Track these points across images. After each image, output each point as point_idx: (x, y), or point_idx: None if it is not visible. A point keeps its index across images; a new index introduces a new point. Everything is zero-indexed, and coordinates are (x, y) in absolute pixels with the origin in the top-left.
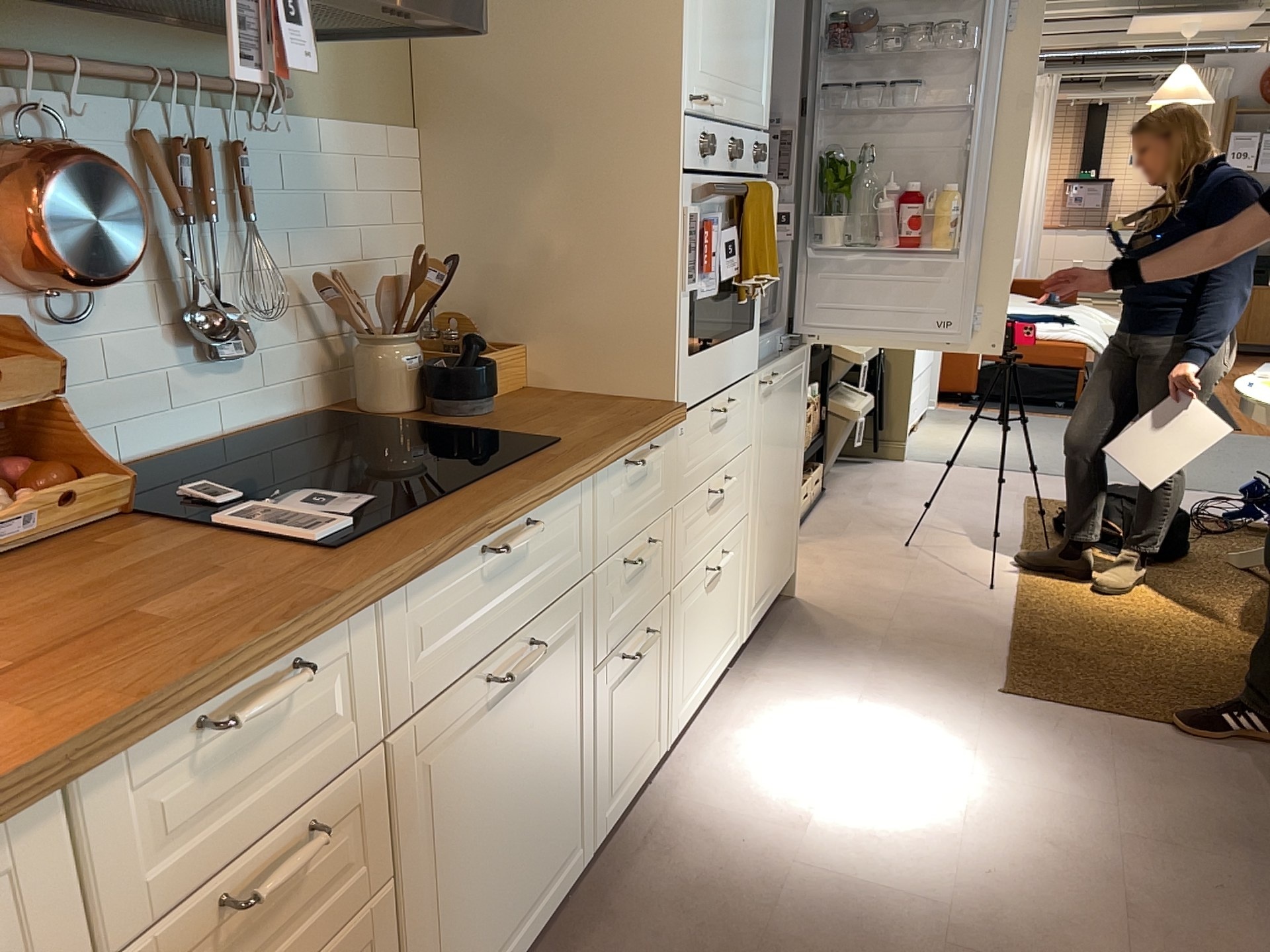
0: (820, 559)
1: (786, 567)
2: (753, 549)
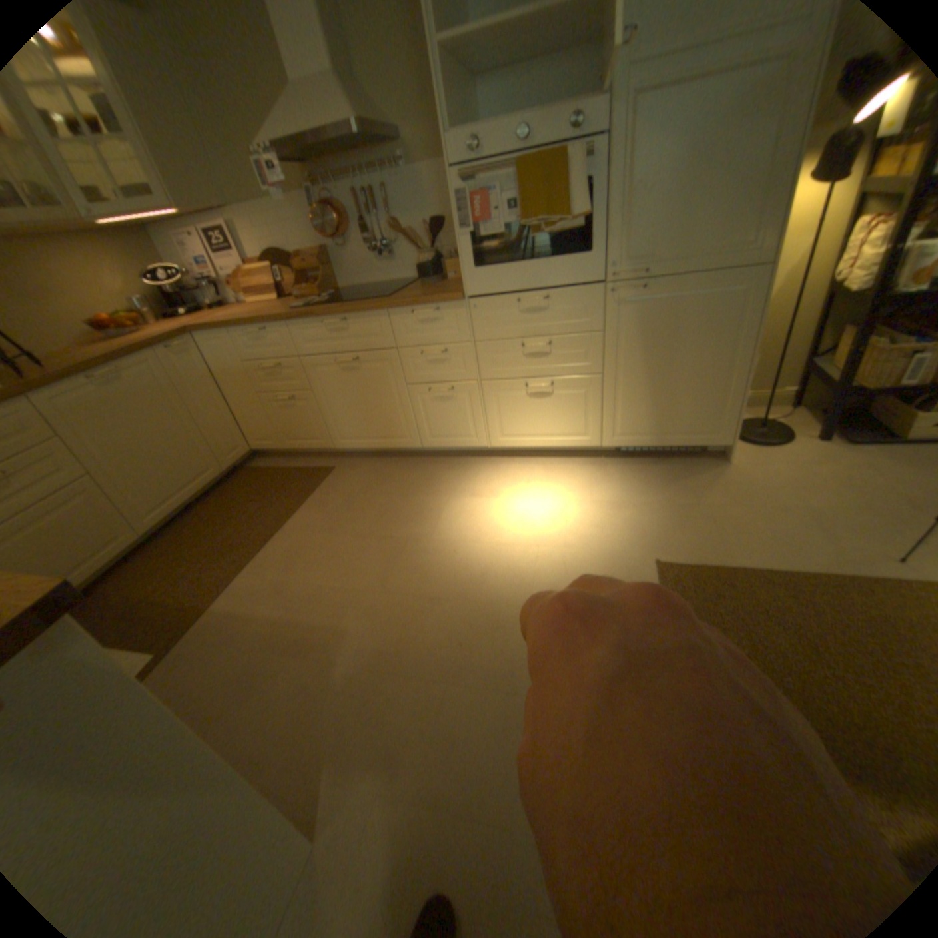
0: (828, 463)
1: (704, 433)
2: (610, 396)
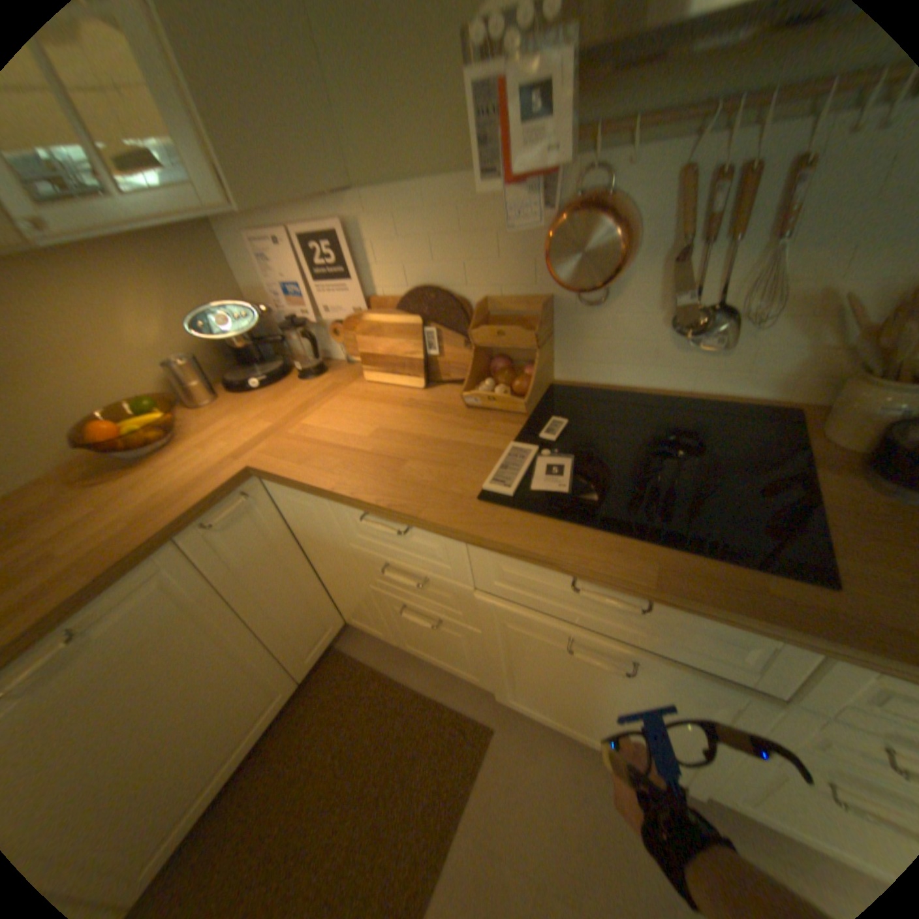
0: None
1: None
2: None
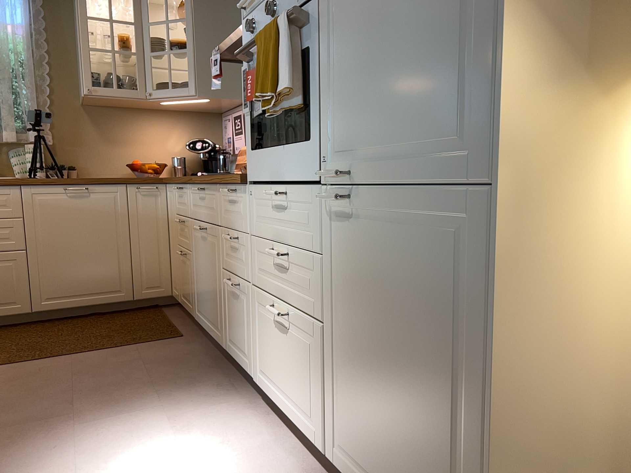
0: None
1: None
2: (333, 374)
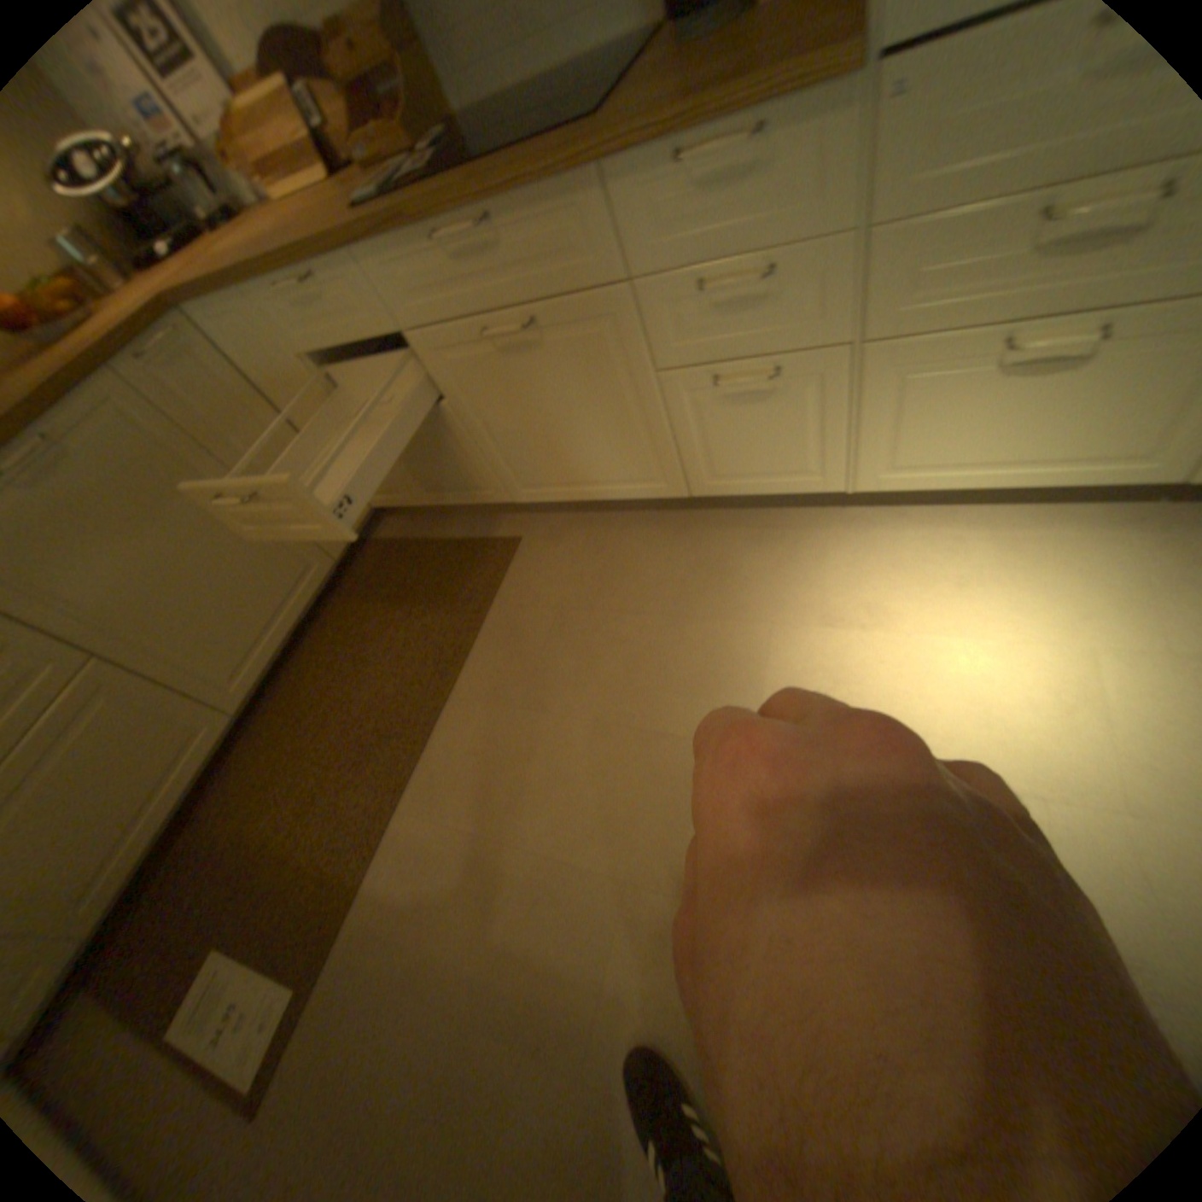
0: None
1: None
2: None
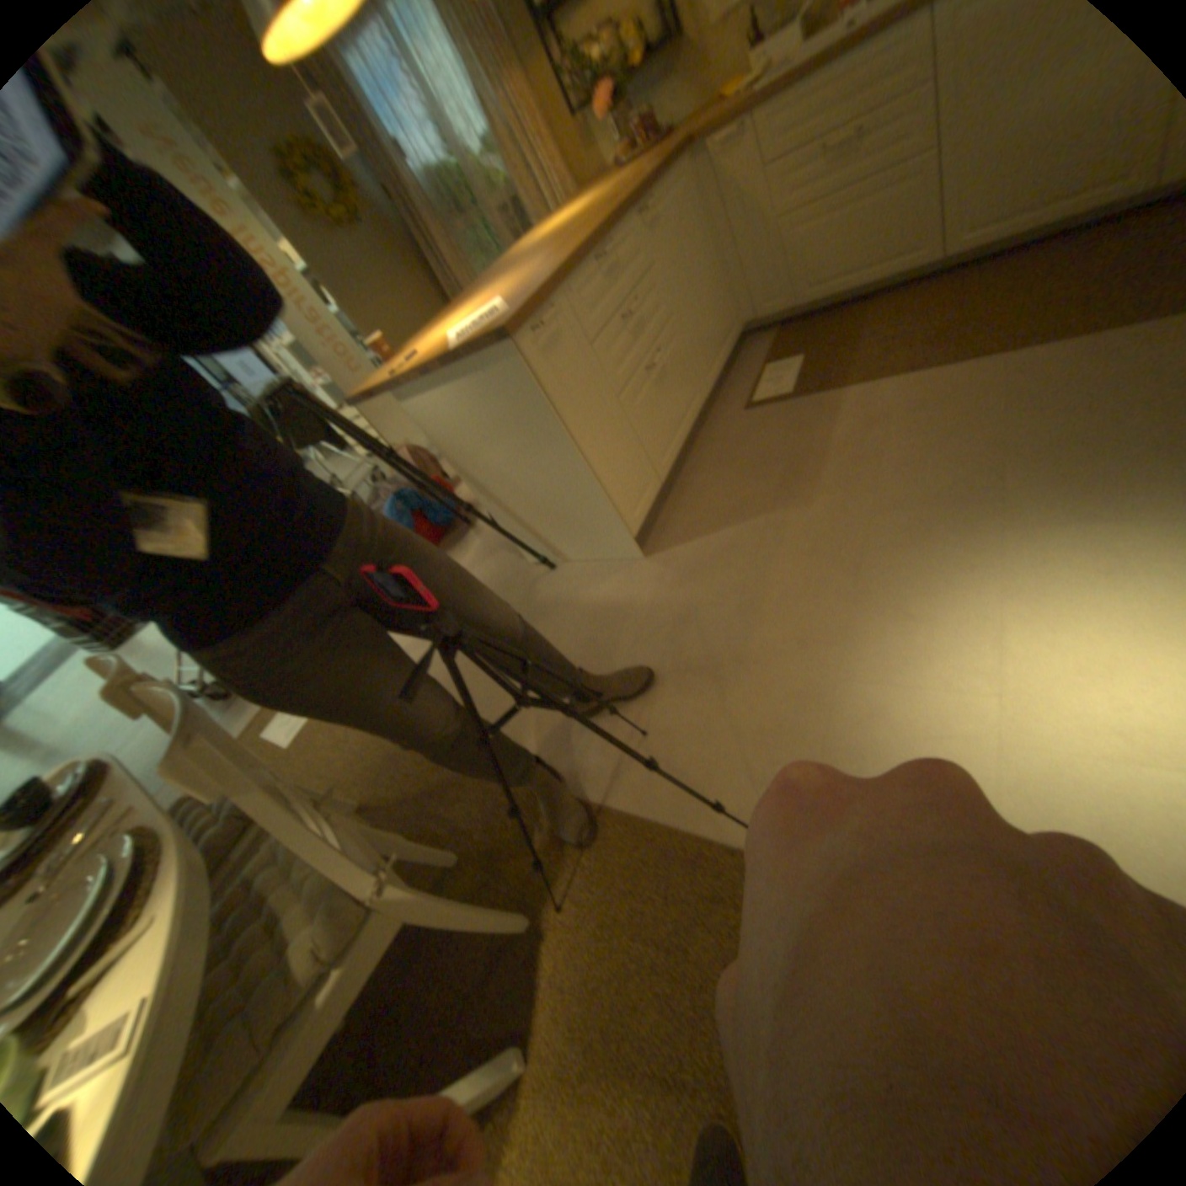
0: None
1: None
2: None
